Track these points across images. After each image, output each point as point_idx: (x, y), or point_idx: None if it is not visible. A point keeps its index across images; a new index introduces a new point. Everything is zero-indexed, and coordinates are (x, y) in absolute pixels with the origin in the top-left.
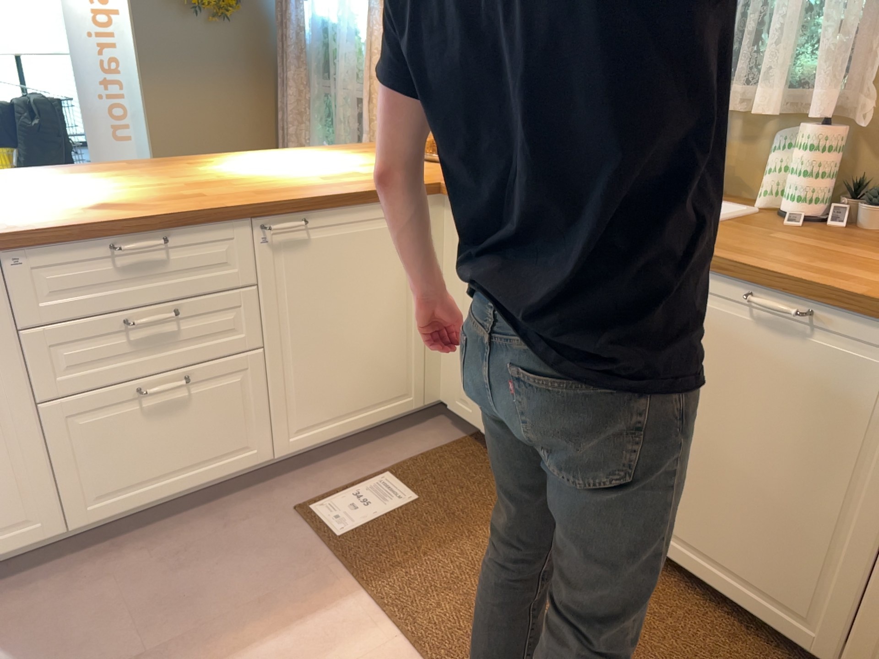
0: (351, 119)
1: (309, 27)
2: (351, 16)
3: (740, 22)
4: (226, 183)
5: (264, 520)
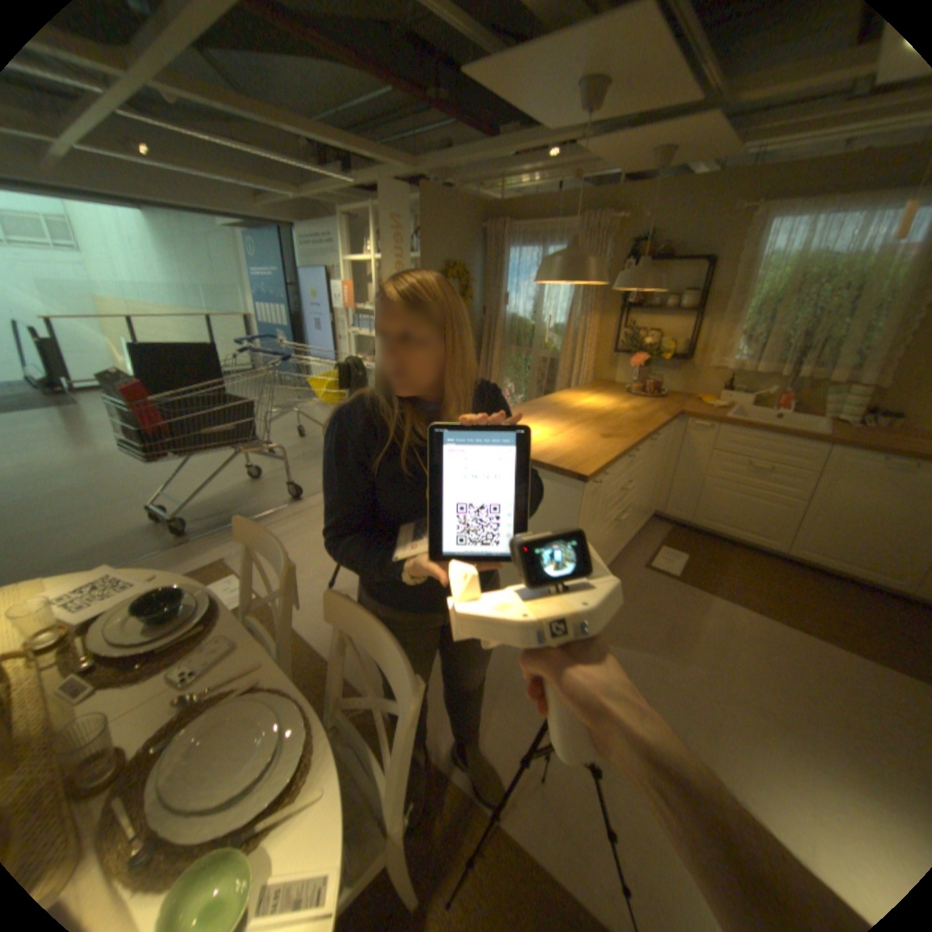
0: (541, 368)
1: (503, 318)
2: (544, 316)
3: (825, 343)
4: (605, 417)
5: (639, 574)
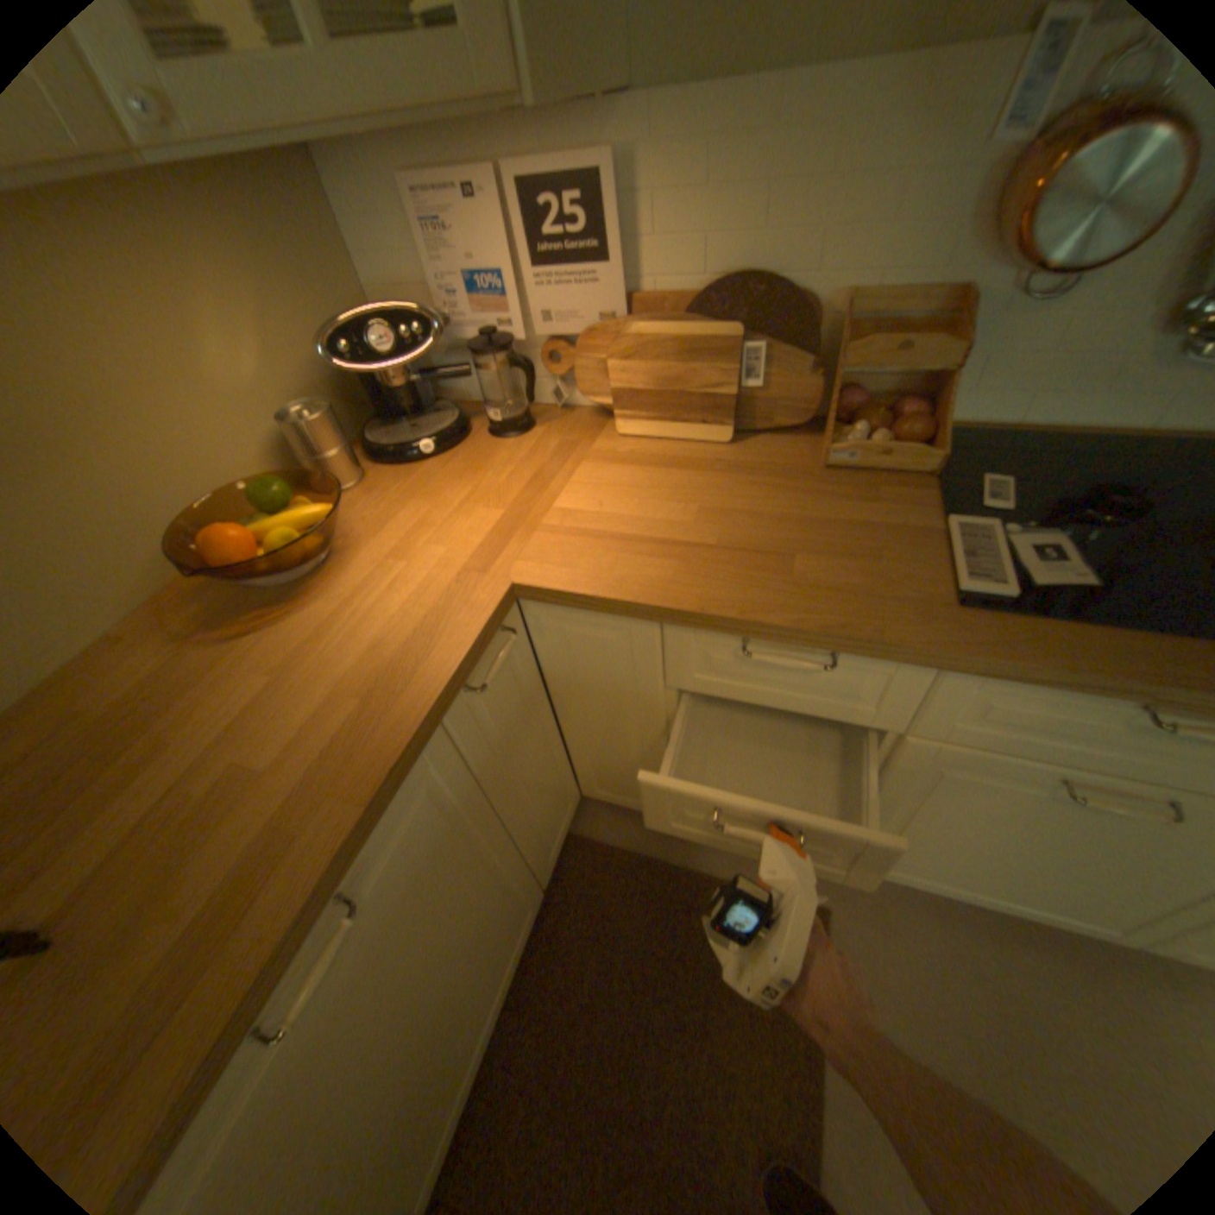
0: None
1: None
2: None
3: None
4: None
5: None
